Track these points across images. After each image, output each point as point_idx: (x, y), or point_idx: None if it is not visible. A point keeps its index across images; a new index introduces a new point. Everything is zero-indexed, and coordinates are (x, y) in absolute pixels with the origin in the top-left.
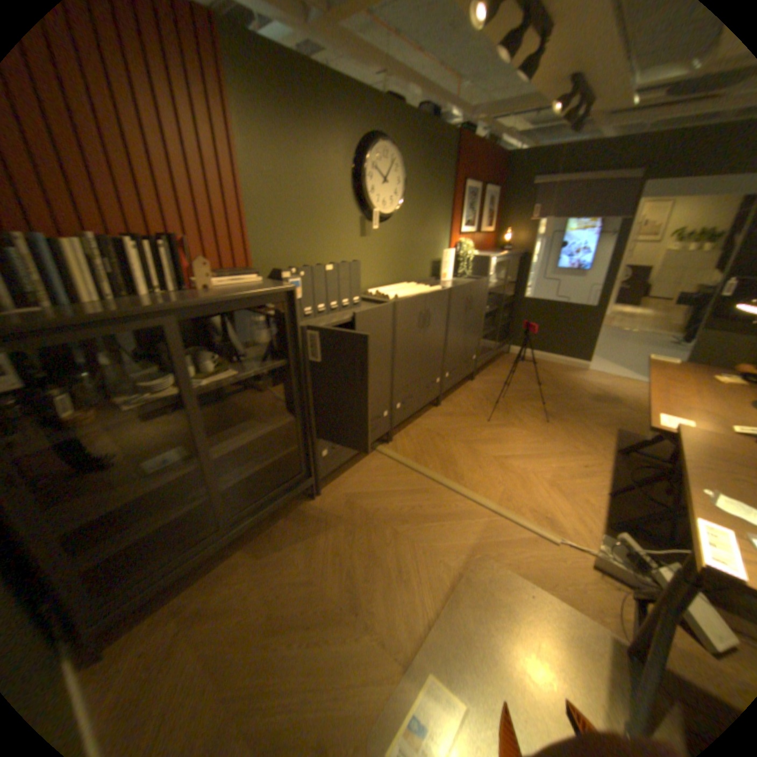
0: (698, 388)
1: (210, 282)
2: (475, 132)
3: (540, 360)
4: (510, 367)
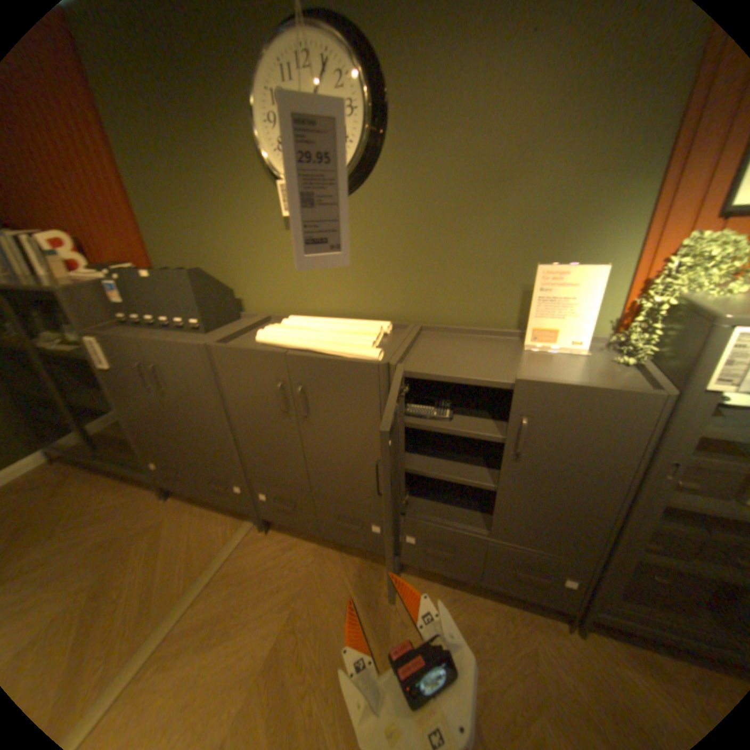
0: None
1: (78, 272)
2: None
3: None
4: None
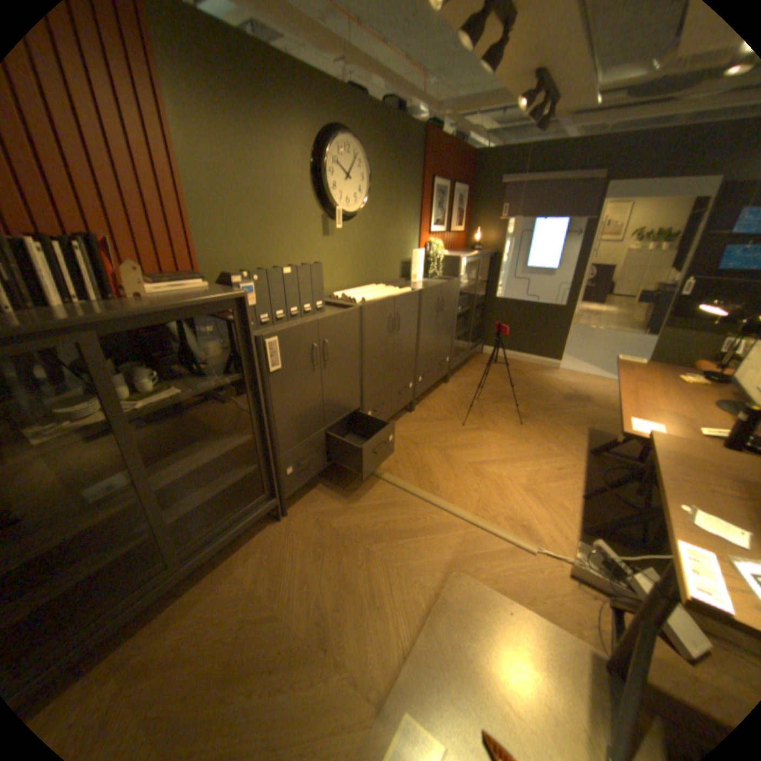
0: (665, 388)
1: (147, 287)
2: (443, 128)
3: (513, 359)
4: (484, 368)
